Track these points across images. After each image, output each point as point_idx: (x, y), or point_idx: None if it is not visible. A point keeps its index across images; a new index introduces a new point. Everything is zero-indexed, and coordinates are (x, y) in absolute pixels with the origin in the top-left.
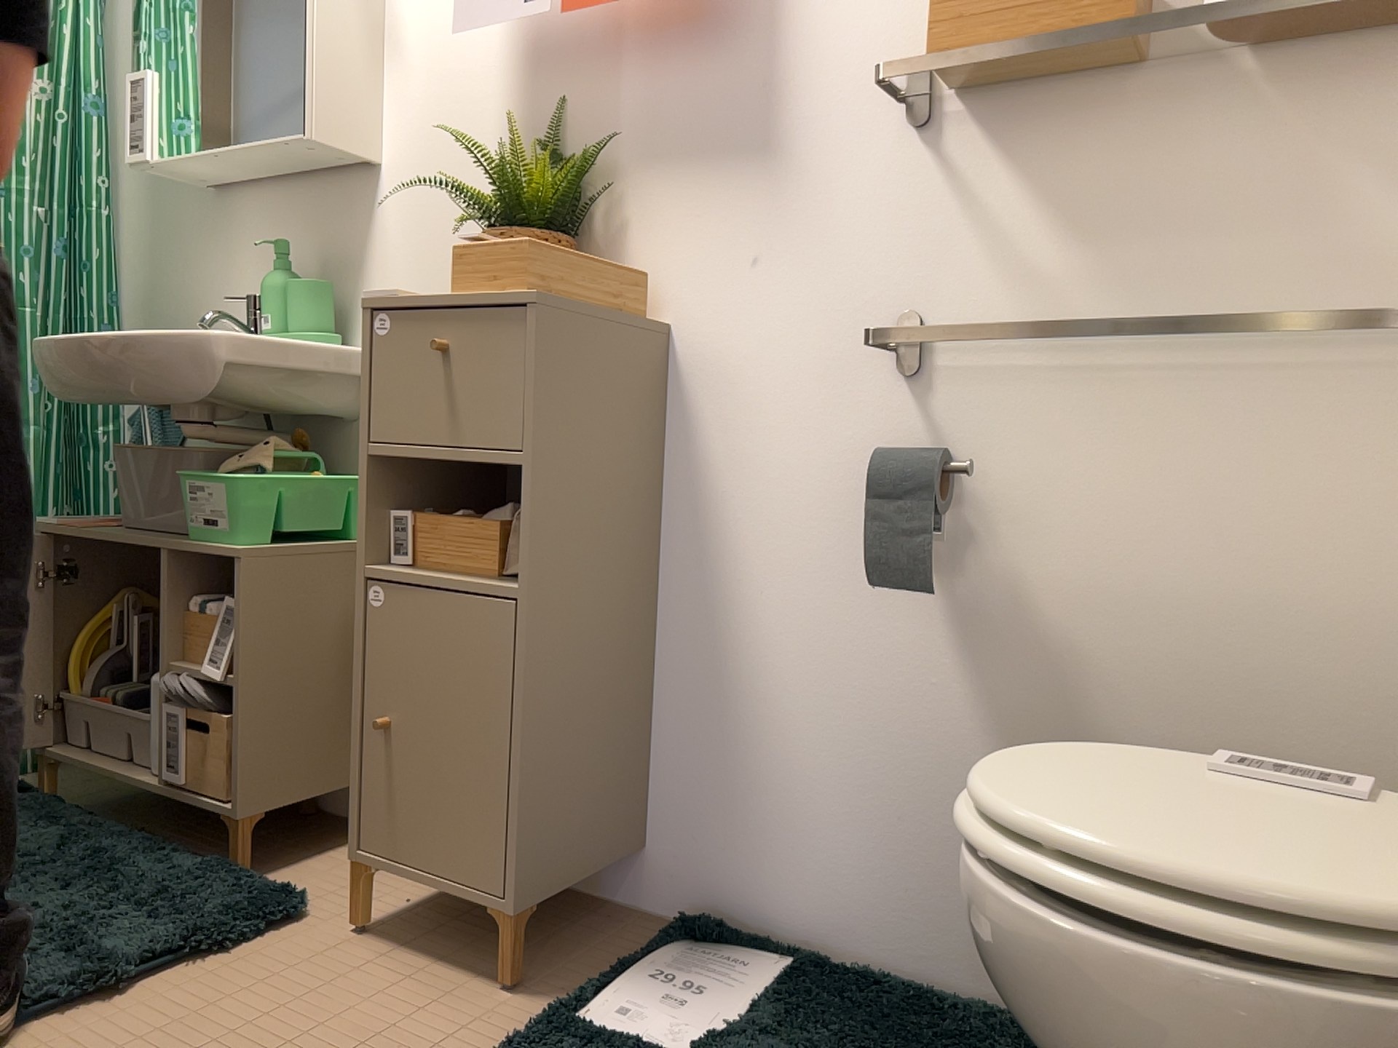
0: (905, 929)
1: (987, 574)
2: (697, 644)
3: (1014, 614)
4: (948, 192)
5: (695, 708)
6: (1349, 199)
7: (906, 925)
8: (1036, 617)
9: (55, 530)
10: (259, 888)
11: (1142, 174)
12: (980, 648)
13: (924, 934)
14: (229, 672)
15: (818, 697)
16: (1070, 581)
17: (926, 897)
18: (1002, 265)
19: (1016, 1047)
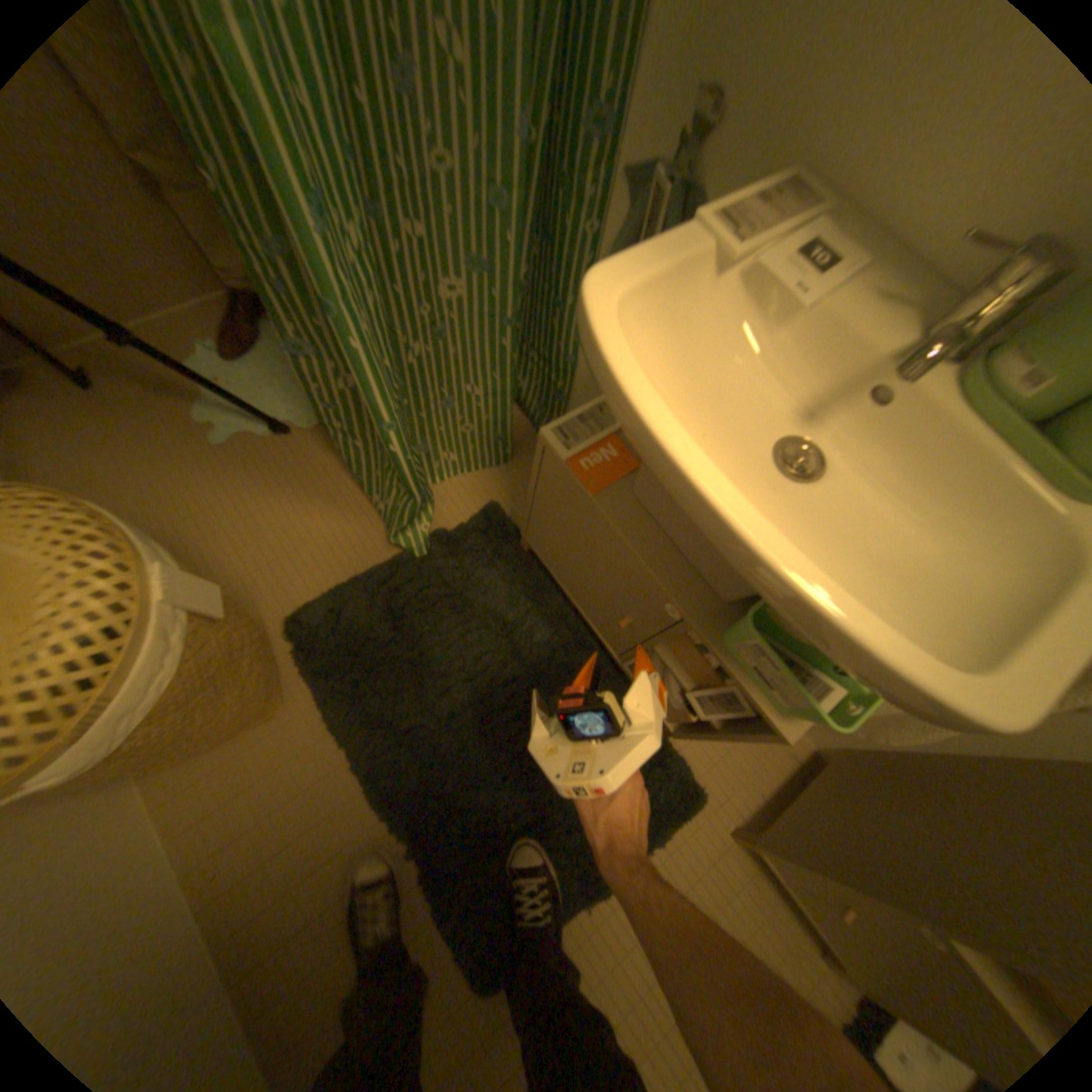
0: None
1: None
2: None
3: None
4: None
5: None
6: None
7: None
8: None
9: (562, 462)
10: (683, 787)
11: None
12: None
13: None
14: (715, 717)
15: None
16: None
17: None
18: None
19: None
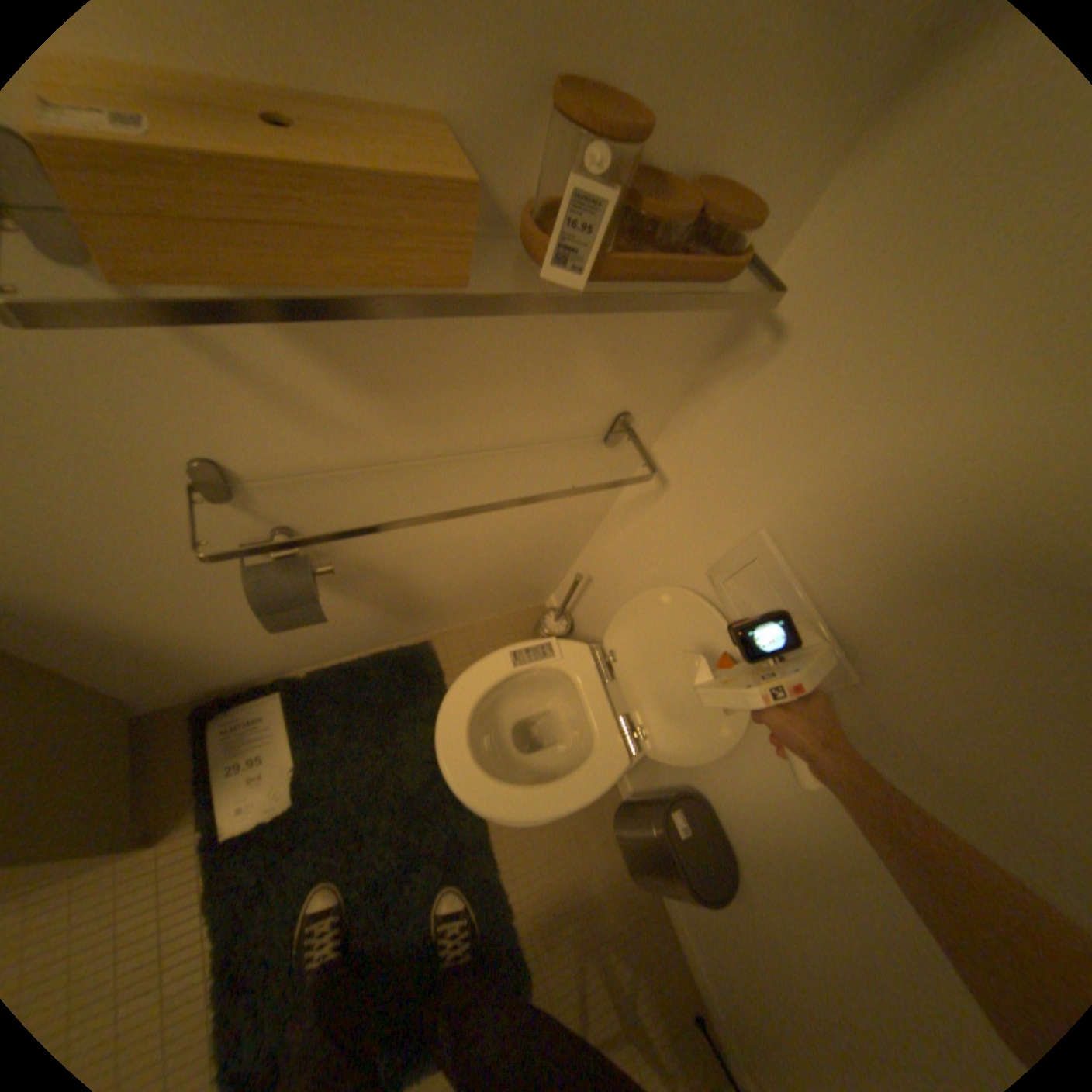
0: (326, 653)
1: (337, 562)
2: (92, 651)
3: (360, 569)
4: (188, 344)
5: (119, 666)
6: (579, 362)
7: (326, 652)
8: (374, 566)
9: None
10: None
11: (431, 336)
12: (341, 584)
13: (336, 649)
14: None
15: (230, 630)
16: (392, 551)
17: (334, 644)
18: (294, 411)
19: (403, 677)
